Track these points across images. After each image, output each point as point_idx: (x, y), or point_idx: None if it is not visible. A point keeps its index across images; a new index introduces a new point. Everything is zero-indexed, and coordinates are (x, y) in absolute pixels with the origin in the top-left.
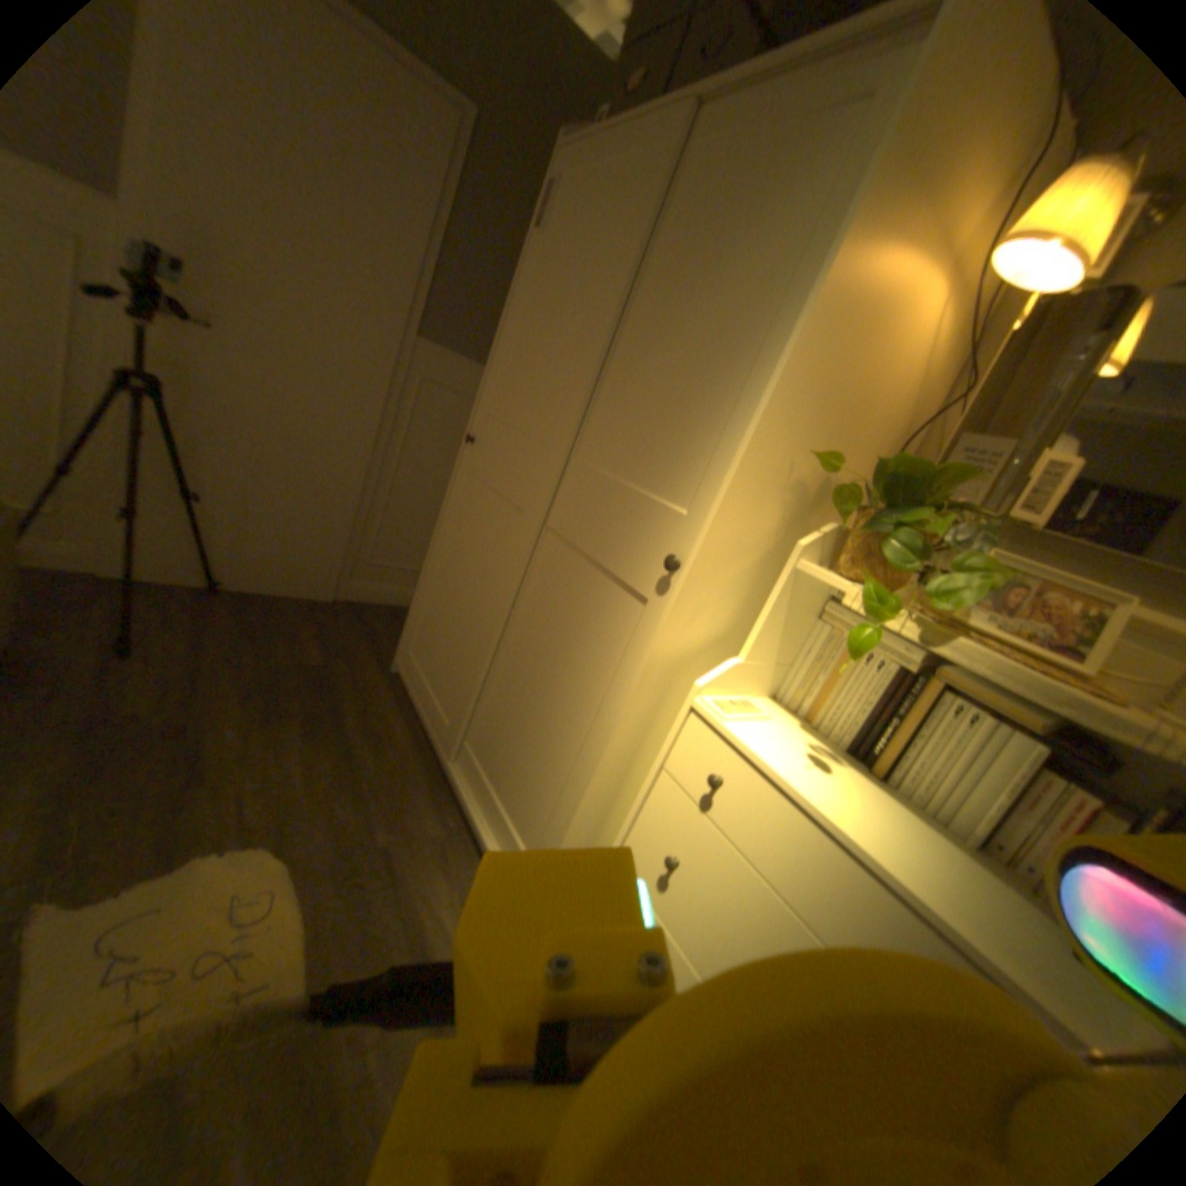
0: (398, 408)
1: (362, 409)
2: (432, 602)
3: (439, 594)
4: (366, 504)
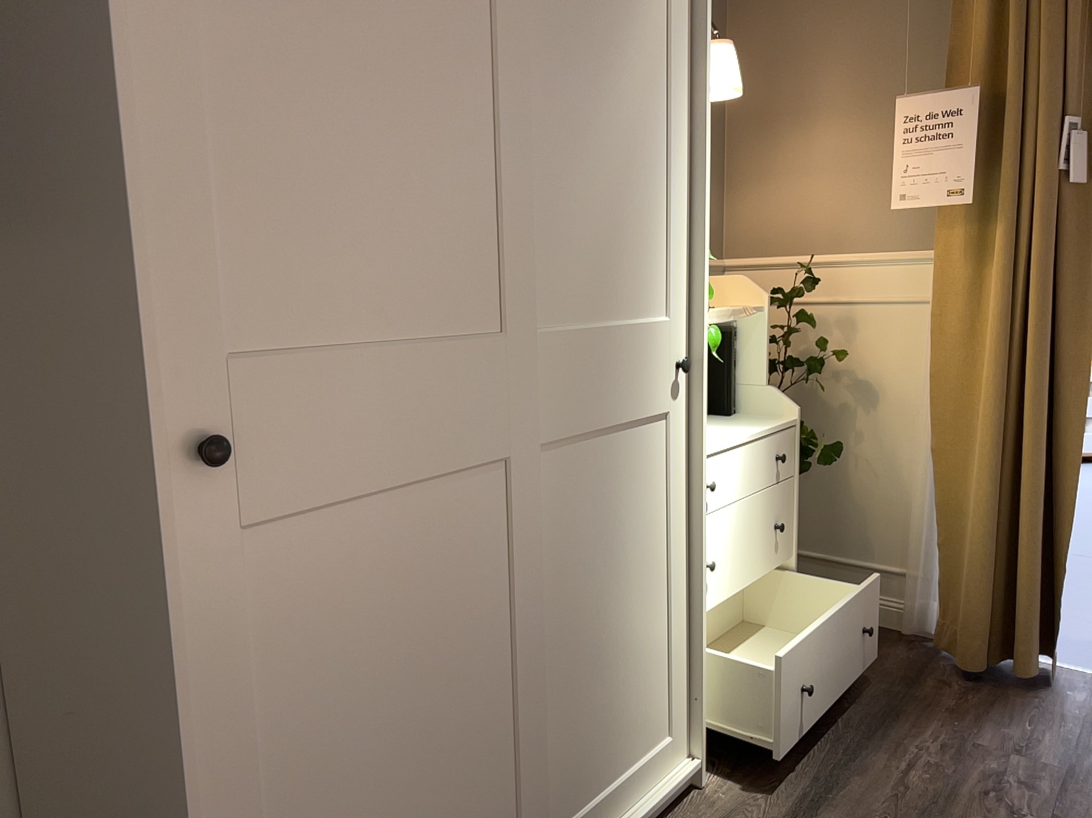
0: None
1: None
2: None
3: None
4: None
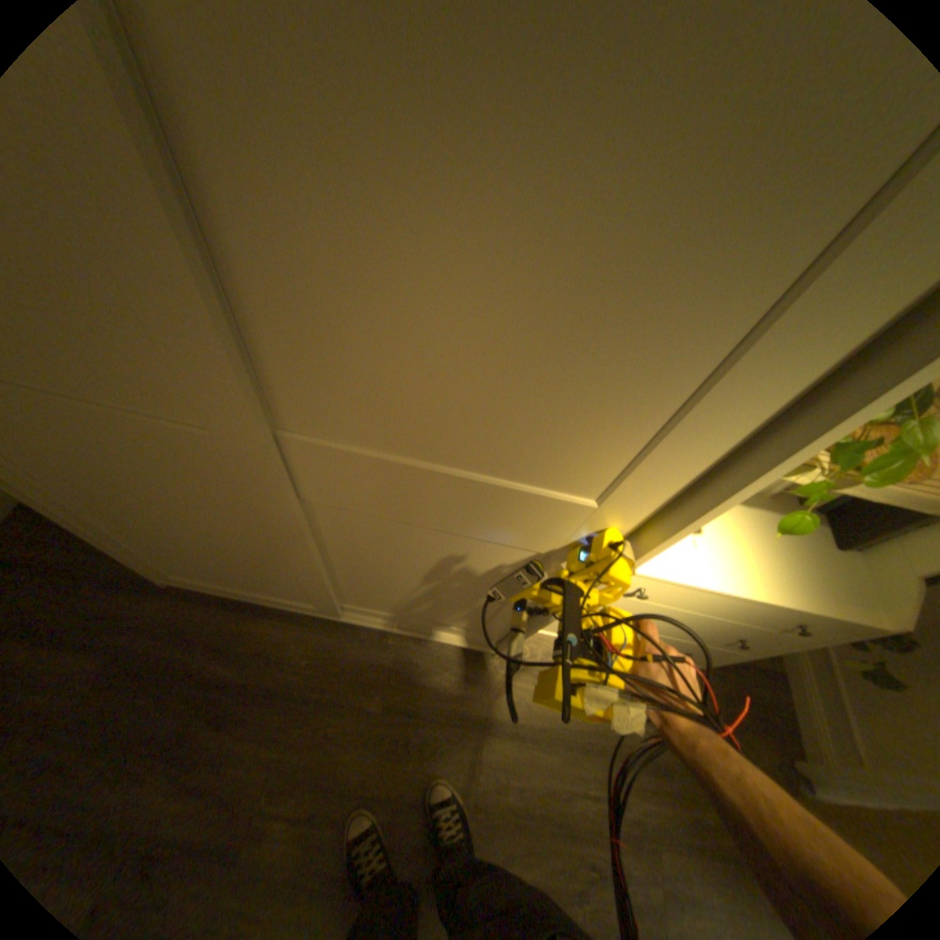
0: None
1: None
2: (148, 551)
3: (152, 546)
4: None
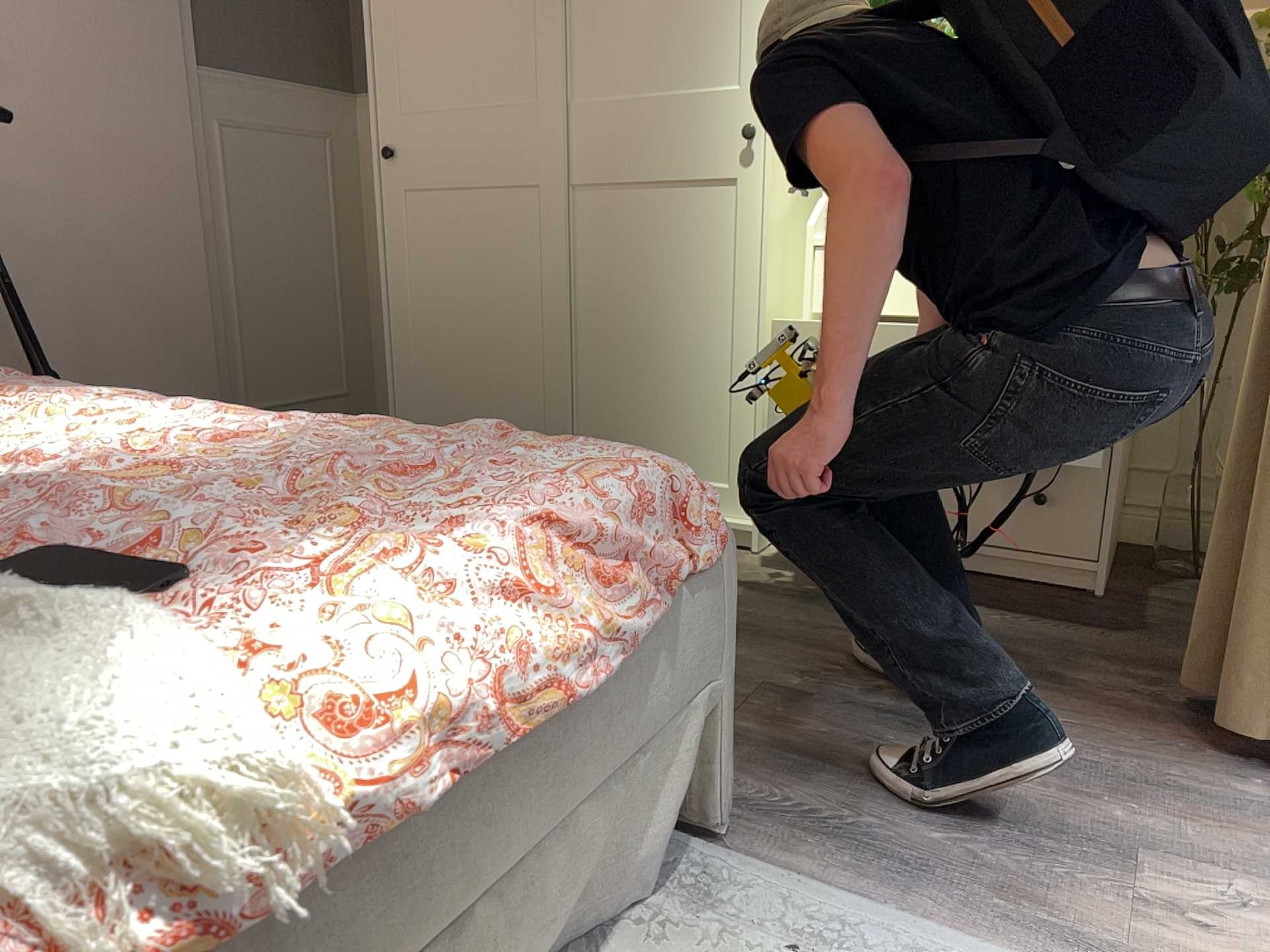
0: (213, 174)
1: (179, 189)
2: (426, 369)
3: (435, 352)
4: (222, 324)
